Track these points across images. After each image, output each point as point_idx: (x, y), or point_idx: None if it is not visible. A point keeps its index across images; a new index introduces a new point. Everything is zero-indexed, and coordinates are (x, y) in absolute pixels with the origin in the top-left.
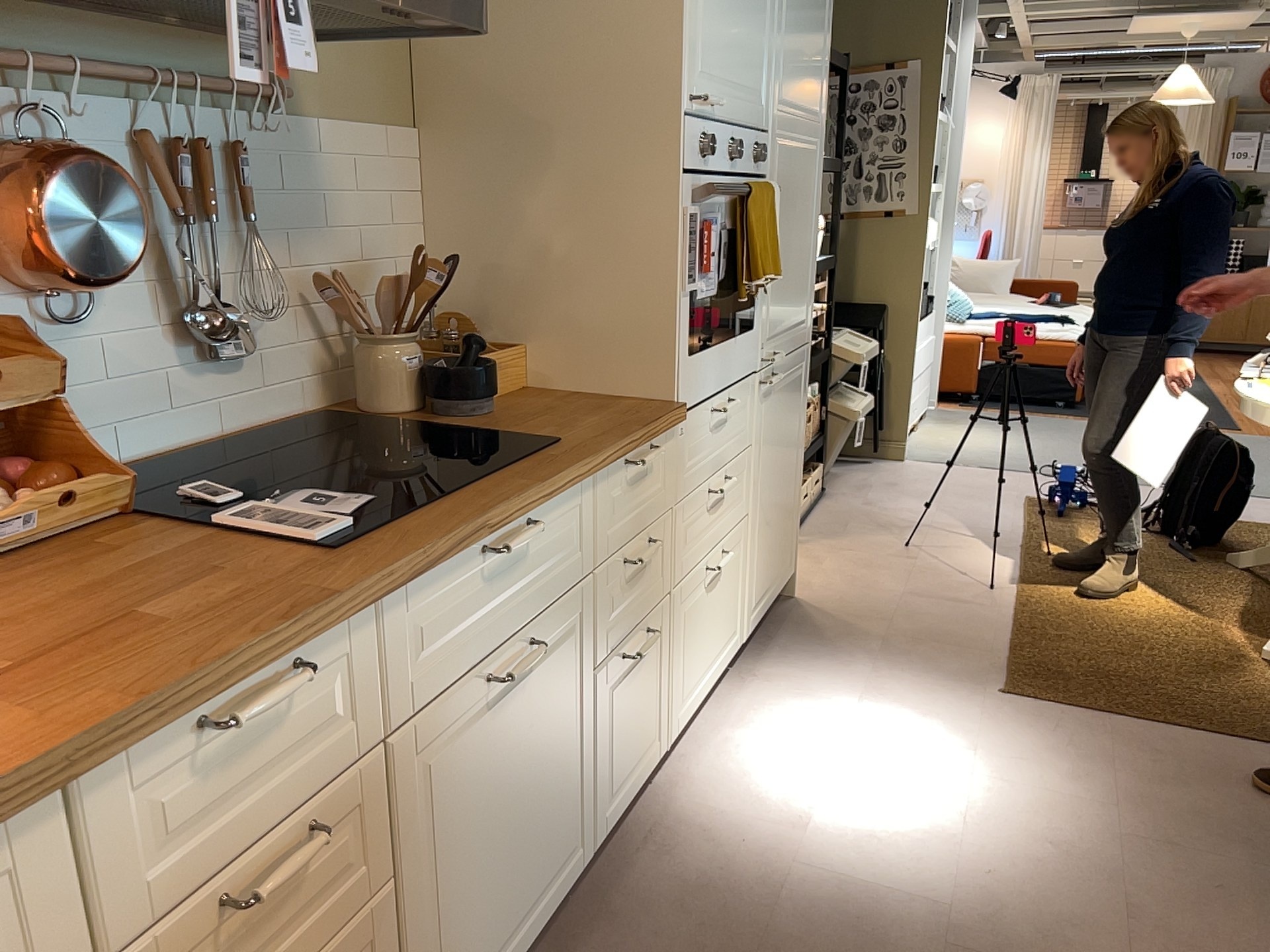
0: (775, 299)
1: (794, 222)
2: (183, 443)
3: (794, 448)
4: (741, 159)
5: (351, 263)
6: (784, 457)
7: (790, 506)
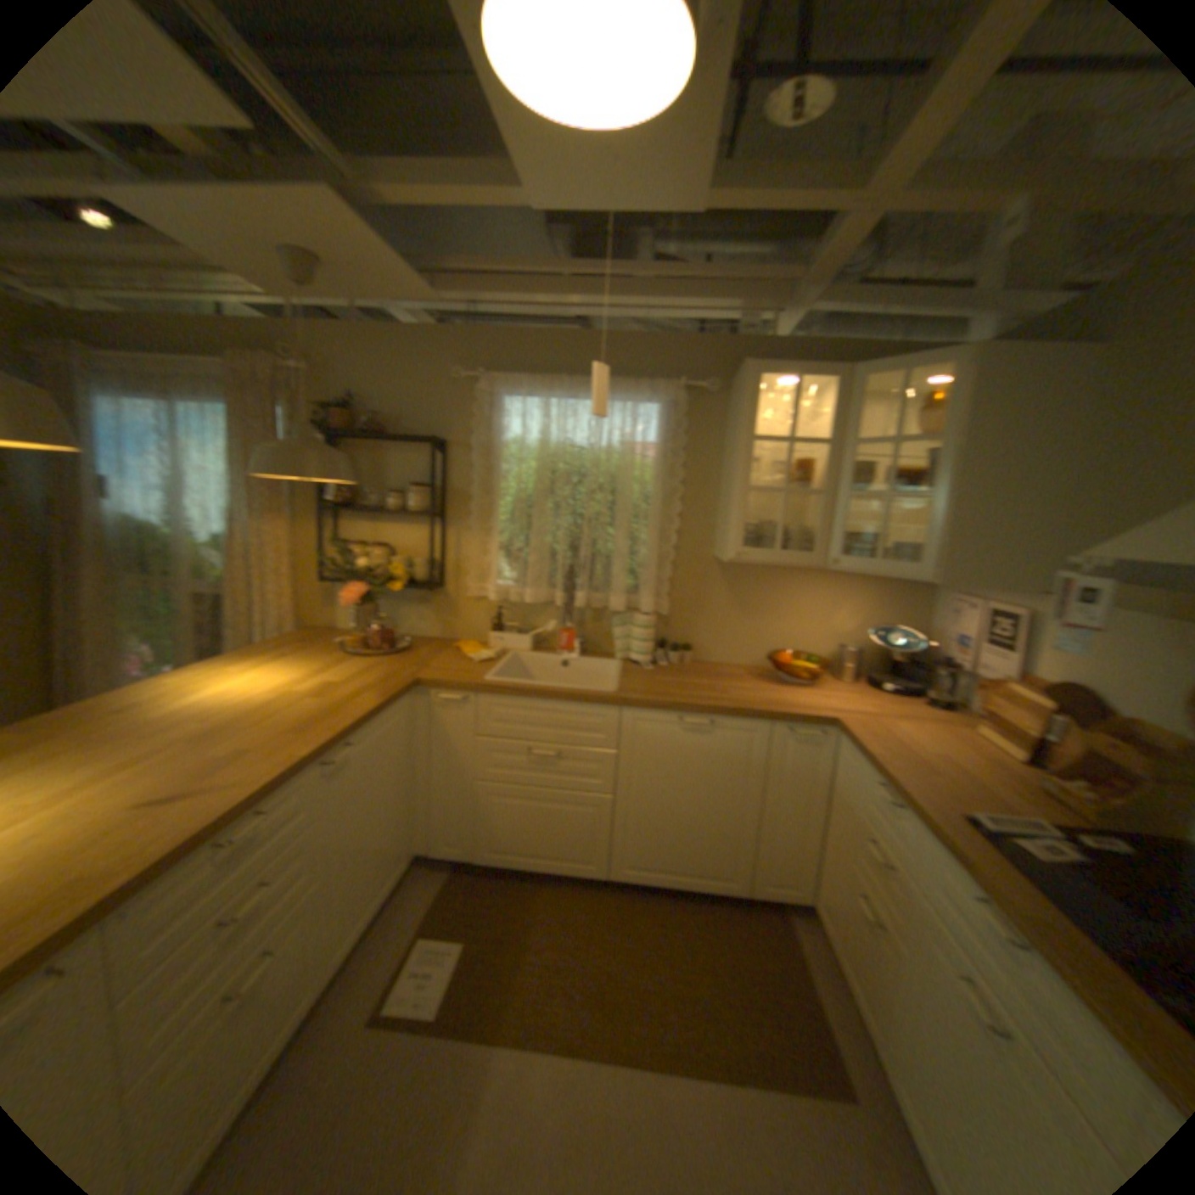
0: None
1: None
2: None
3: None
4: None
5: None
6: None
7: None
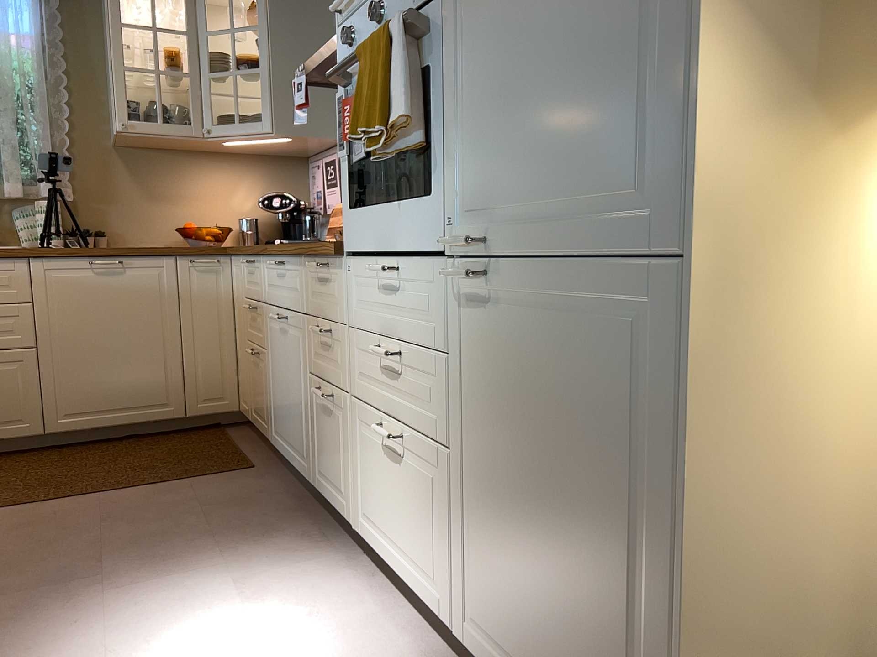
0: (482, 154)
1: (536, 4)
2: None
3: (612, 491)
4: (394, 10)
5: None
6: (555, 465)
7: (611, 625)
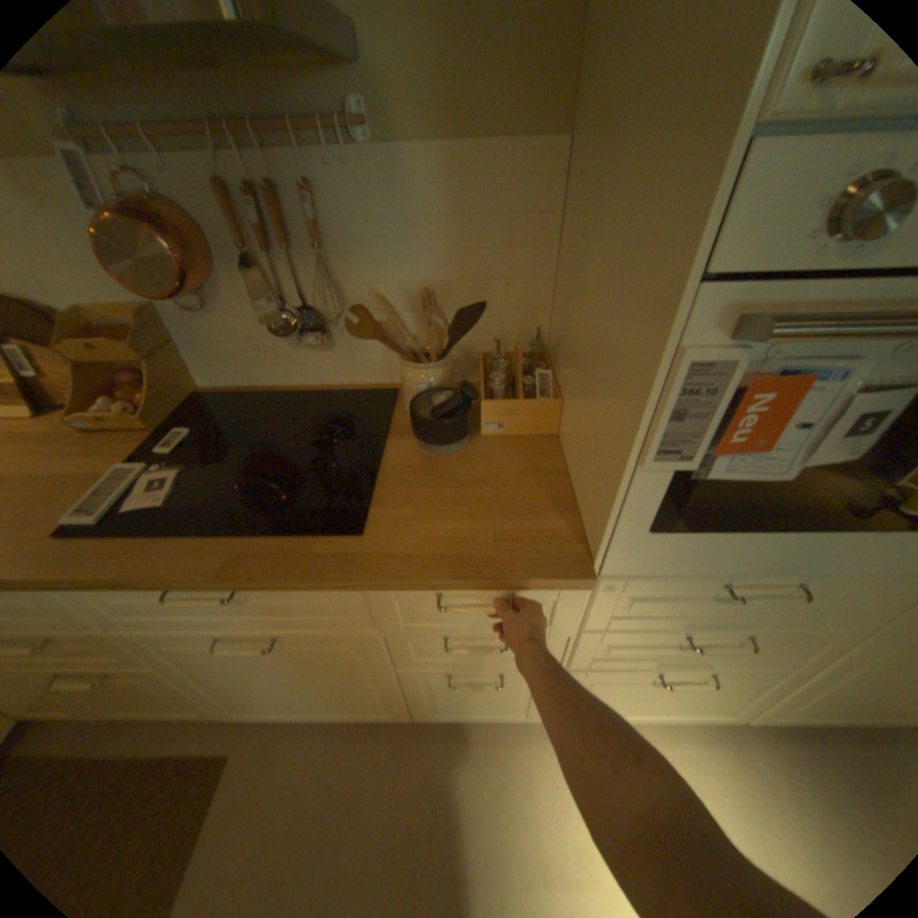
0: None
1: None
2: (293, 384)
3: None
4: None
5: (446, 281)
6: None
7: None
